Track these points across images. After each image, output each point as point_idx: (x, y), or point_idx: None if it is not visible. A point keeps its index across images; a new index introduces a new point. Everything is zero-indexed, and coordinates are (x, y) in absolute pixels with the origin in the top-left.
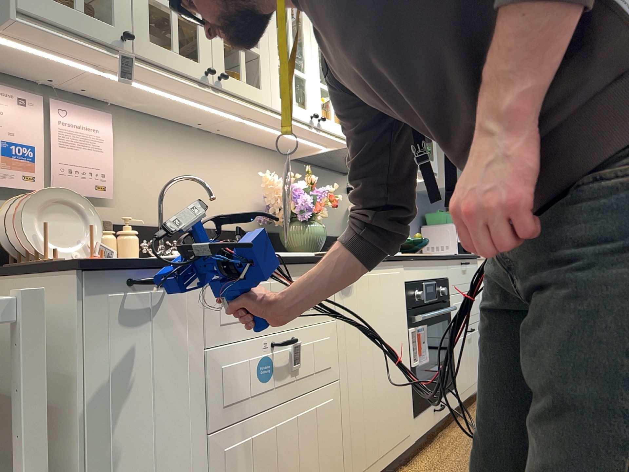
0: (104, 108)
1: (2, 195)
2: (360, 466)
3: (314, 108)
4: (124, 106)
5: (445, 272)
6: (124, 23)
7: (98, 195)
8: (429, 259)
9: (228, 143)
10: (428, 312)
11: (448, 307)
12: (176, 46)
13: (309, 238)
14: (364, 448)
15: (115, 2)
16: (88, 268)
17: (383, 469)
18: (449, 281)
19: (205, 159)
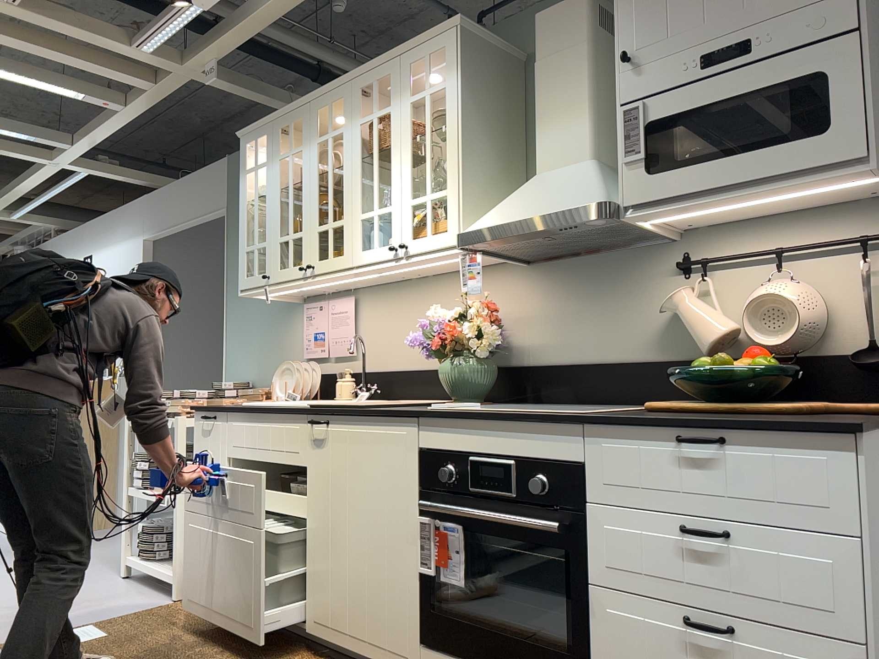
0: (354, 292)
1: (317, 361)
2: (322, 617)
3: (400, 236)
4: (363, 285)
5: (561, 449)
6: (269, 267)
7: (348, 354)
8: (484, 419)
9: (443, 278)
10: (478, 509)
11: (577, 527)
12: (289, 263)
13: (445, 380)
14: (328, 604)
15: (266, 258)
16: (194, 409)
17: (354, 652)
18: (586, 471)
19: (420, 303)
